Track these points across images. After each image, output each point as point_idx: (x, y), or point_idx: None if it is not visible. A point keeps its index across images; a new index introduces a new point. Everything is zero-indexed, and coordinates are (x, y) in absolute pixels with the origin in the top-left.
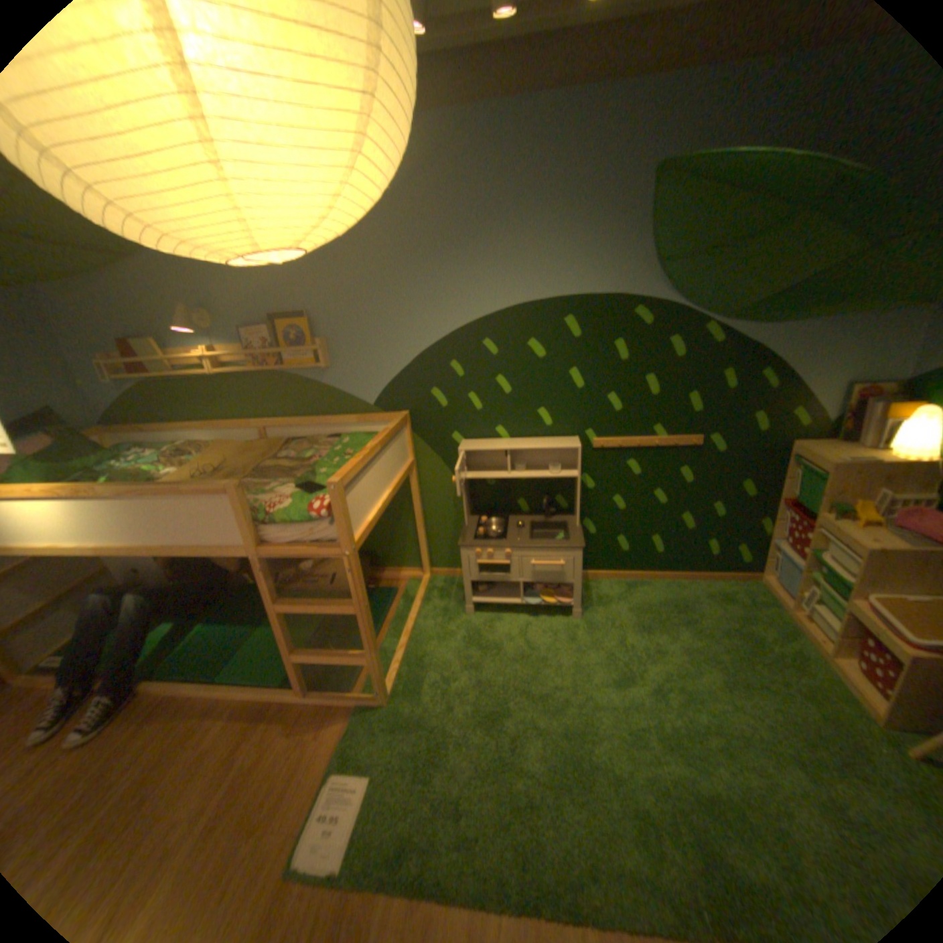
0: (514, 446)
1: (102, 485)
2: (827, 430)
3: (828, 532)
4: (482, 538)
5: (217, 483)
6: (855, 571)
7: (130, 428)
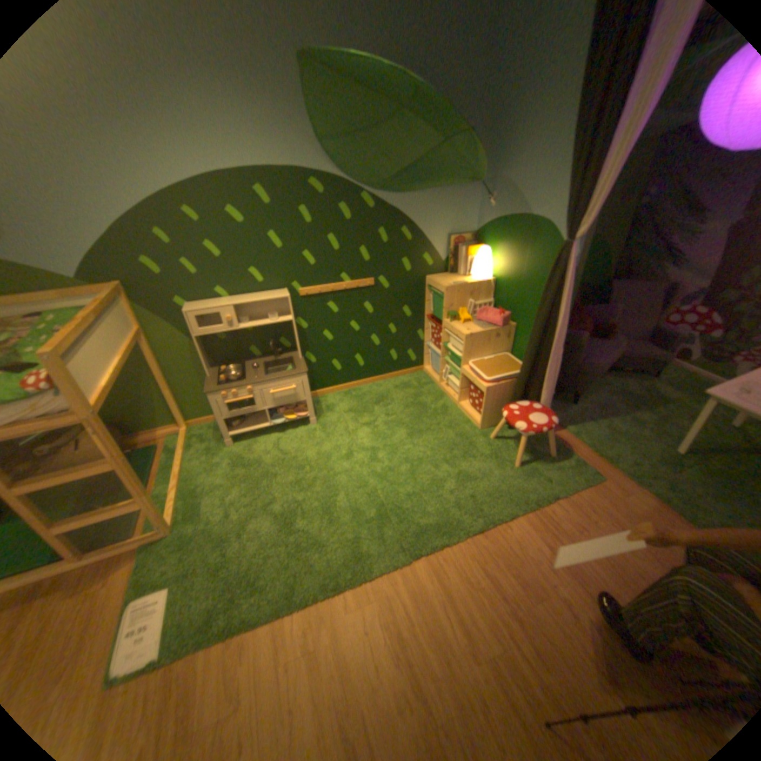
0: (234, 301)
1: None
2: (441, 267)
3: (447, 330)
4: (224, 383)
5: None
6: (461, 349)
7: None
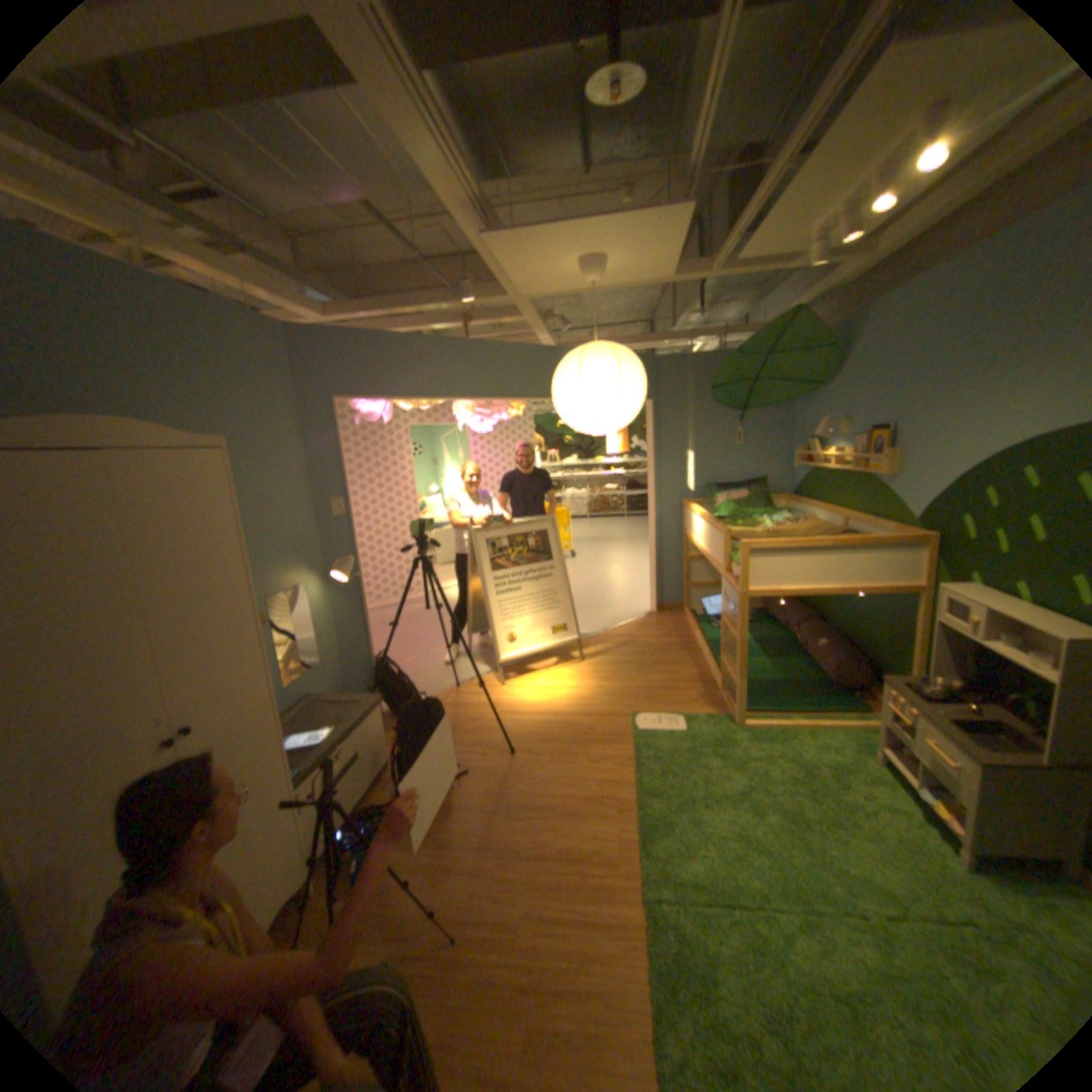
0: (1003, 607)
1: (710, 517)
2: None
3: None
4: (918, 692)
5: (725, 528)
6: None
7: (796, 499)
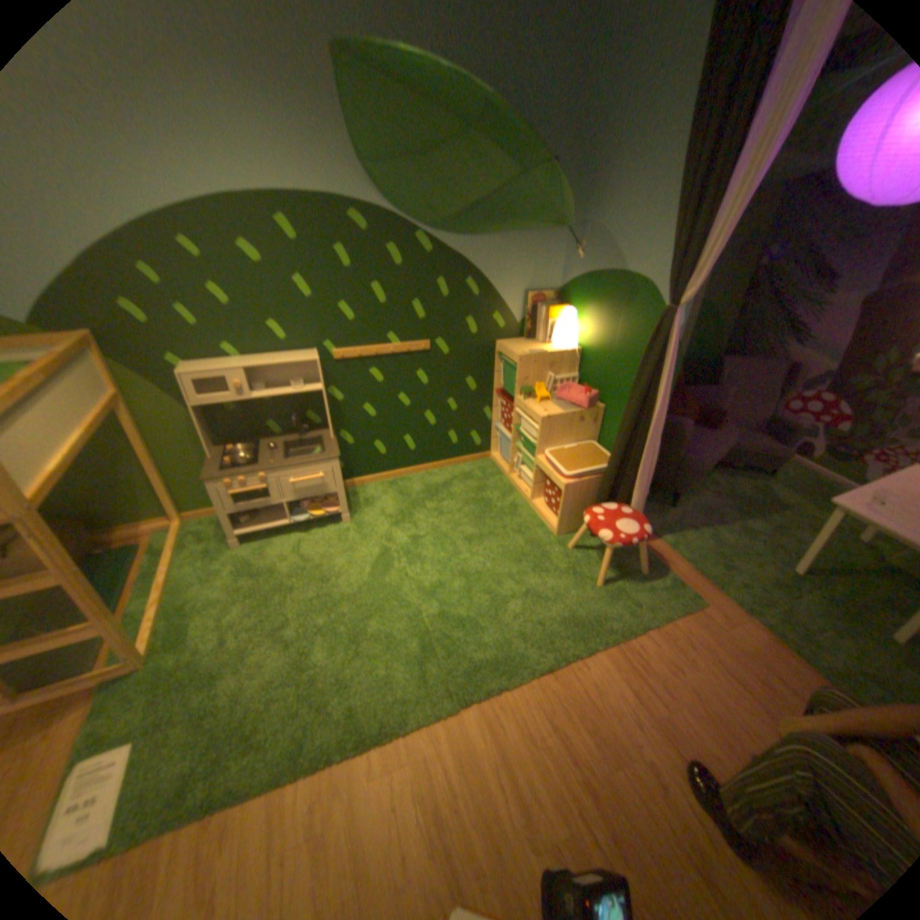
0: (247, 364)
1: None
2: (516, 332)
3: (521, 410)
4: (231, 468)
5: None
6: (536, 435)
7: None
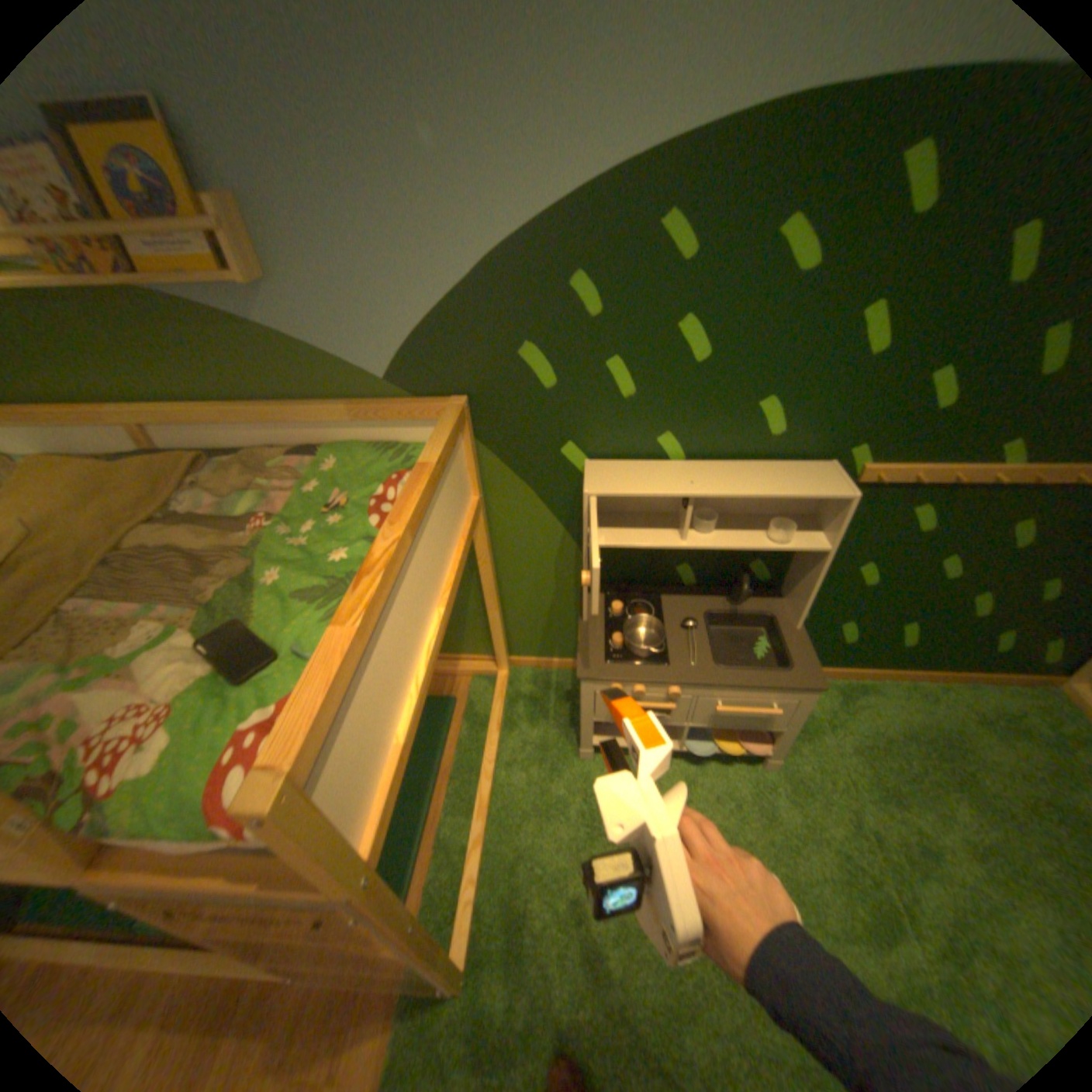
0: (707, 483)
1: None
2: None
3: None
4: (621, 654)
5: None
6: None
7: None
